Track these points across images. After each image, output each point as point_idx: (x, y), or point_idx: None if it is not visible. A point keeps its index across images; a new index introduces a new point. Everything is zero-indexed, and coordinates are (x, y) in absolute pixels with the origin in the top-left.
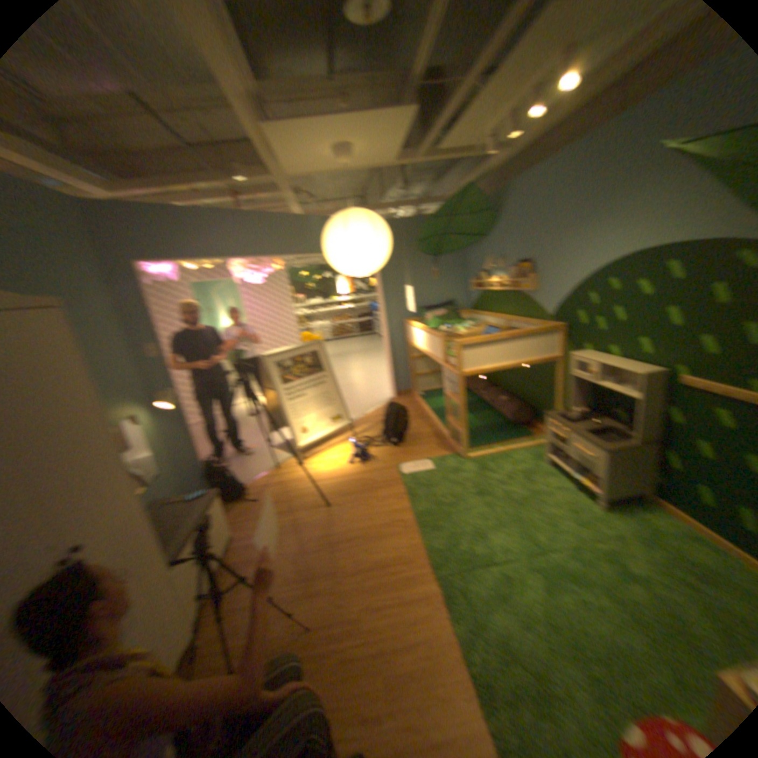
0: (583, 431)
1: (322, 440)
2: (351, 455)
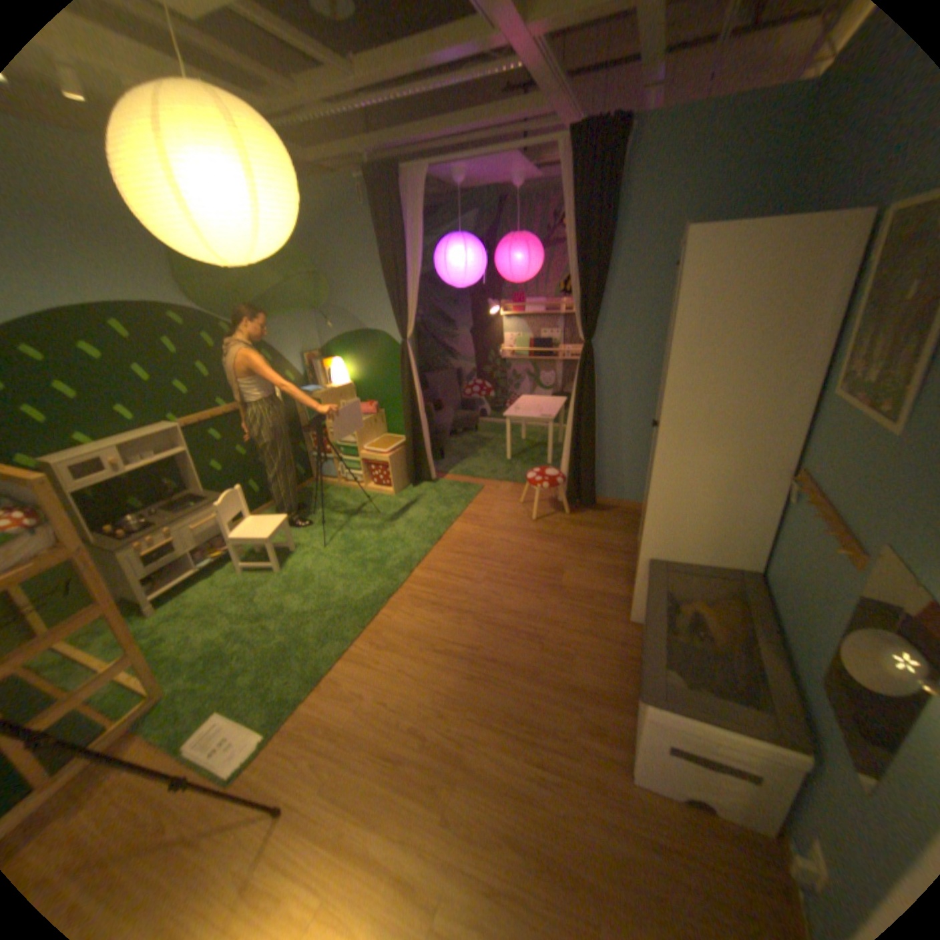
0: (177, 517)
1: None
2: None
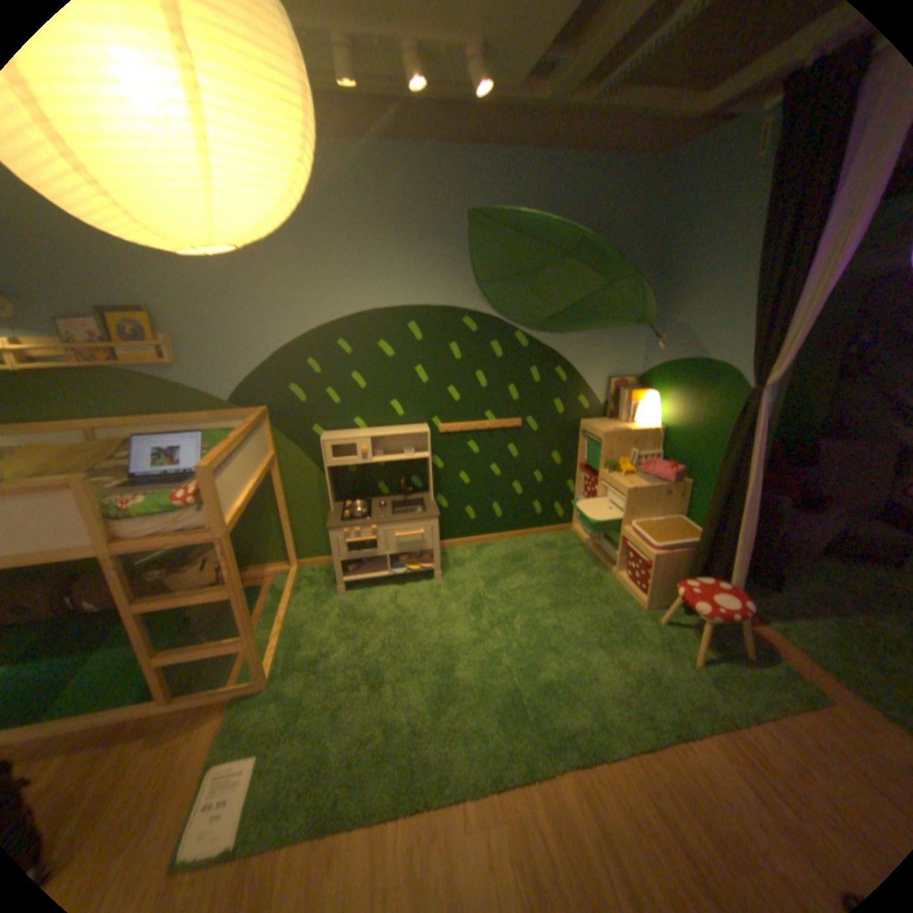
0: (391, 517)
1: None
2: None
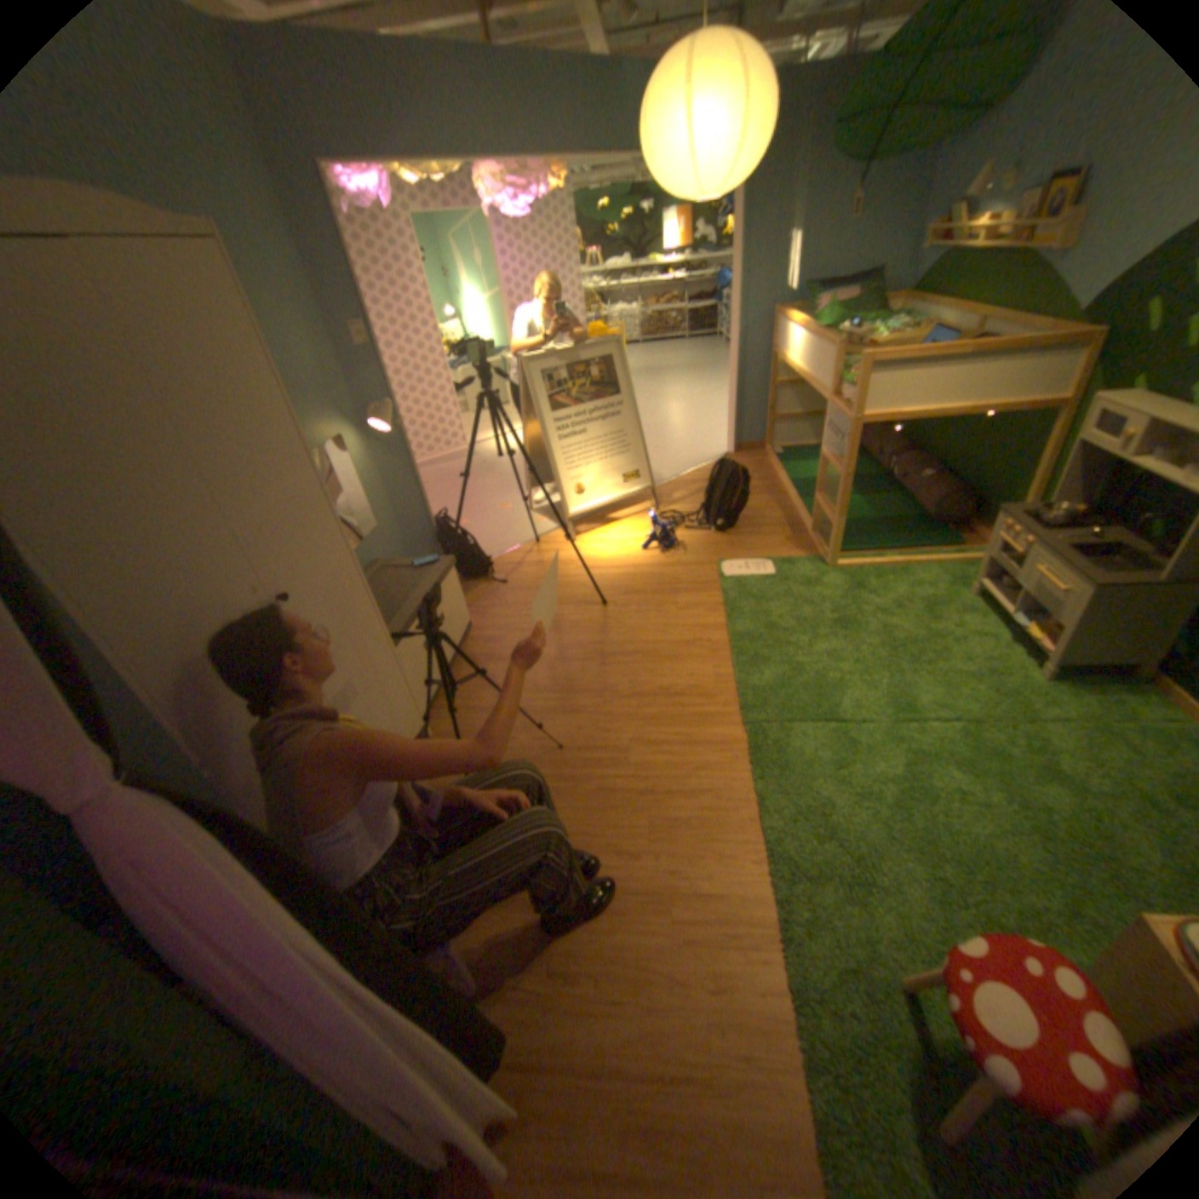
0: (1059, 545)
1: (602, 509)
2: (644, 538)
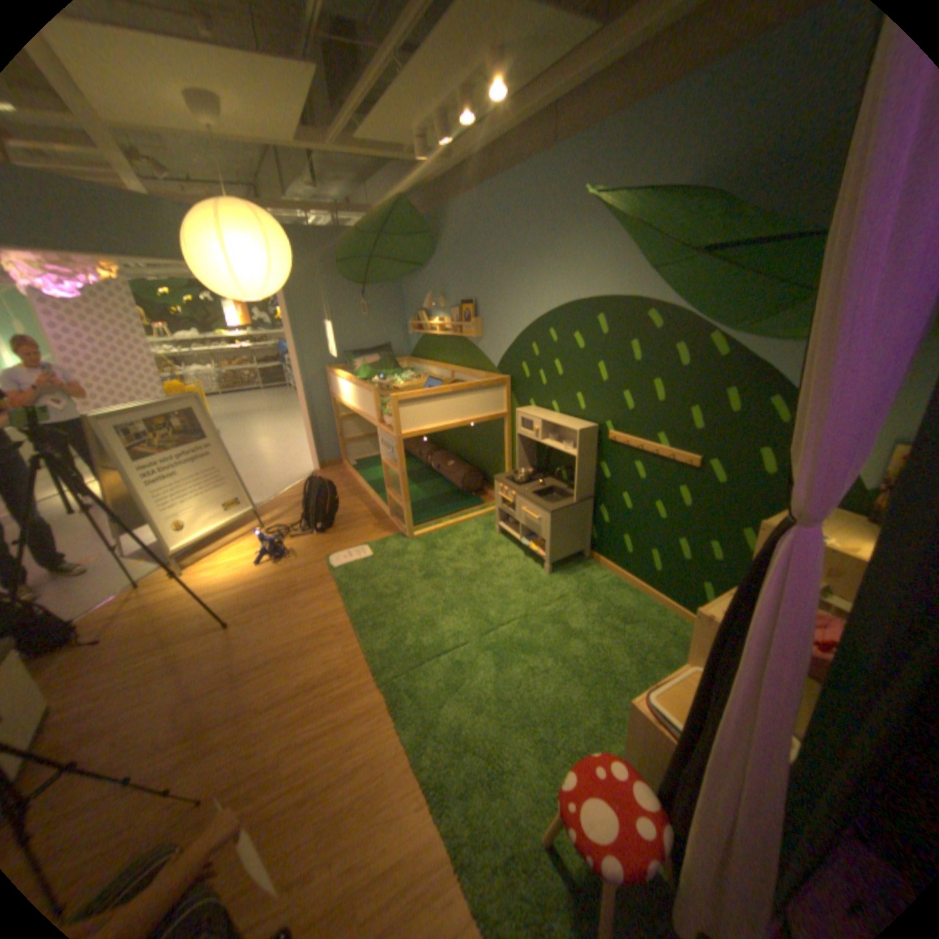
0: (527, 493)
1: (208, 538)
2: (256, 553)
